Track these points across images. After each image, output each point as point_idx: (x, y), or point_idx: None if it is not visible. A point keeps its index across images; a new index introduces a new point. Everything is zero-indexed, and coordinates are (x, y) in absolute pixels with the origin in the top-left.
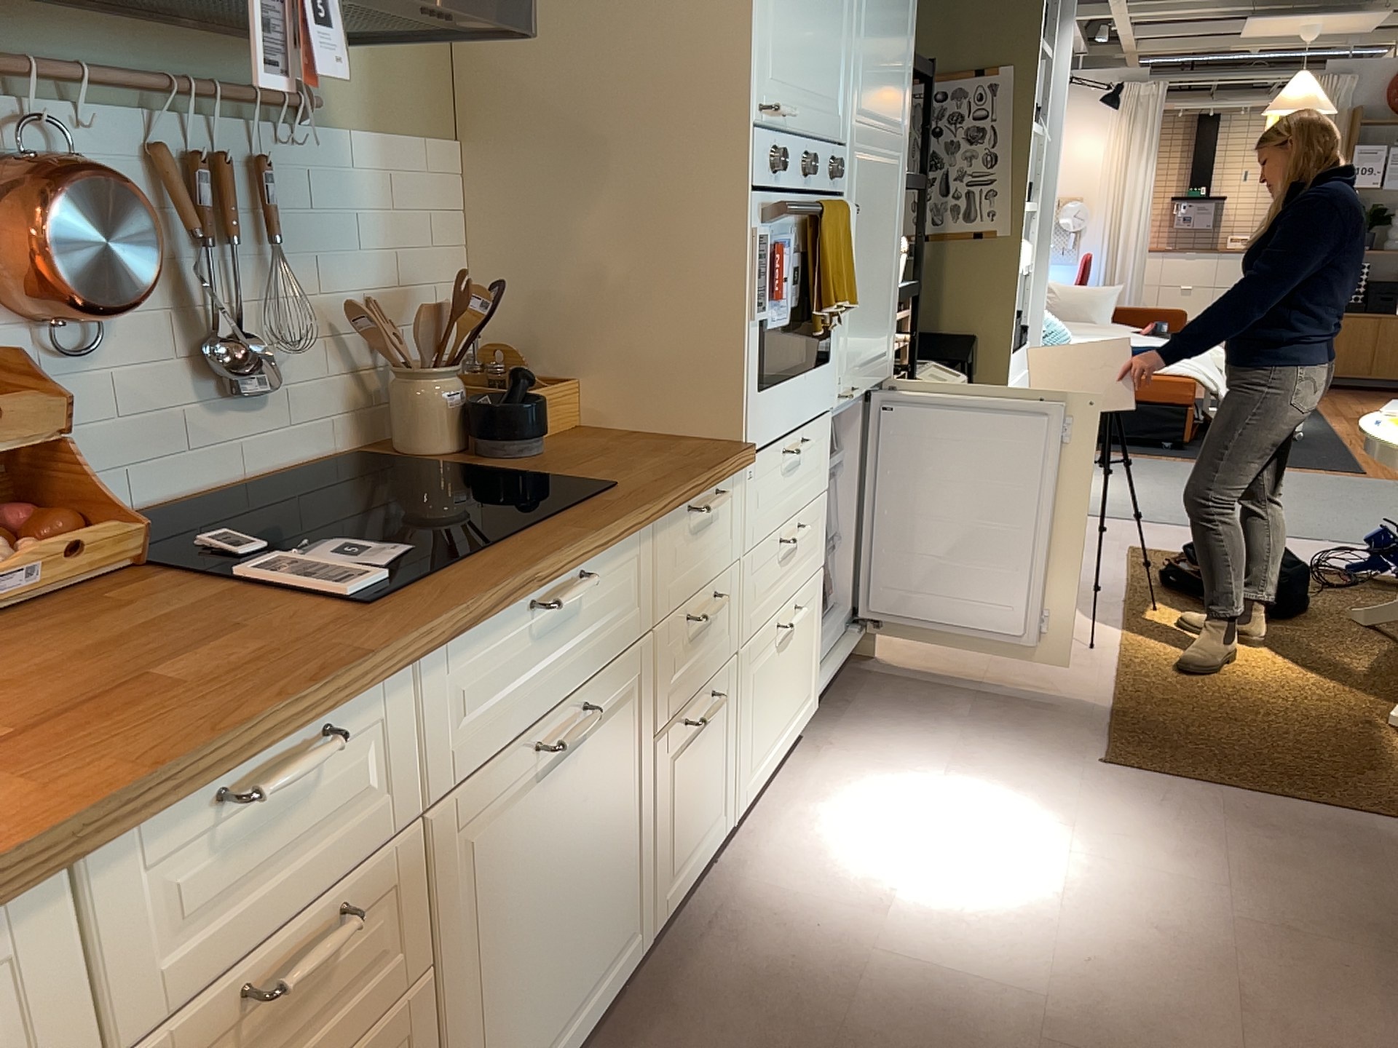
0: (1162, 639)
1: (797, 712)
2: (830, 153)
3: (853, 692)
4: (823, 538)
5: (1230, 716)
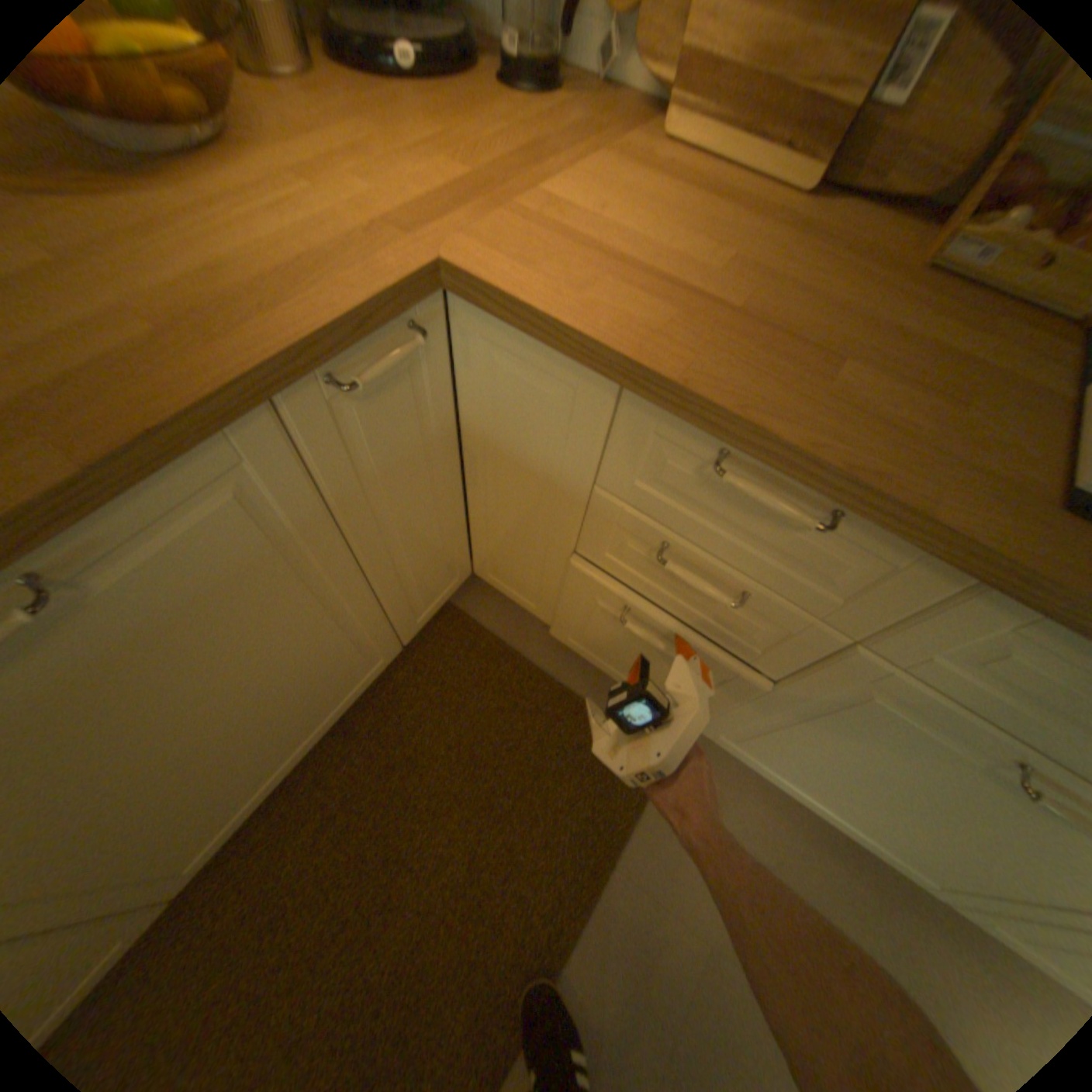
0: None
1: None
2: None
3: None
4: None
5: None
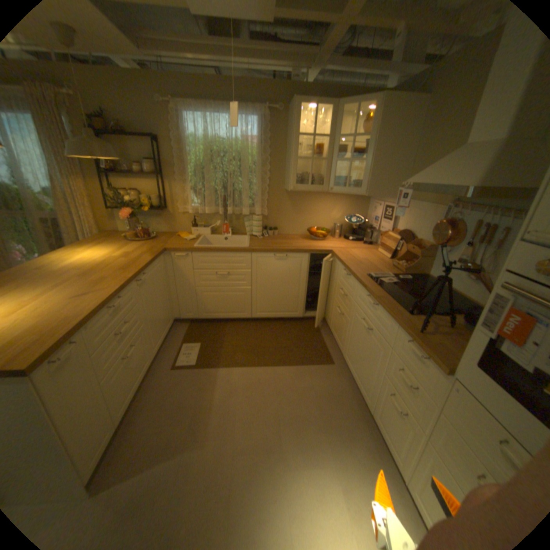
0: None
1: None
2: None
3: None
4: None
5: None
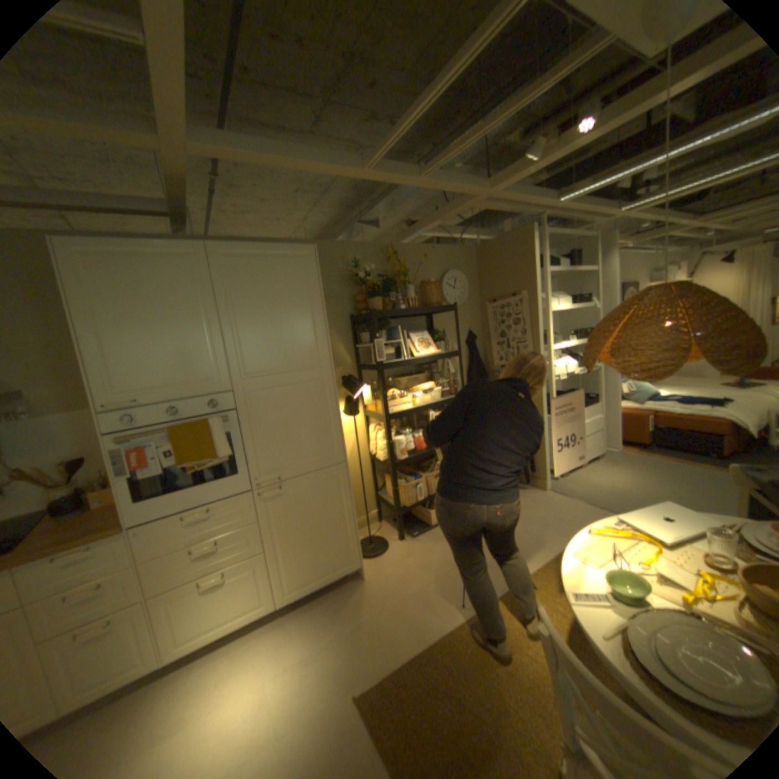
0: (510, 617)
1: (239, 615)
2: (205, 399)
3: (327, 599)
4: (255, 543)
5: (464, 700)
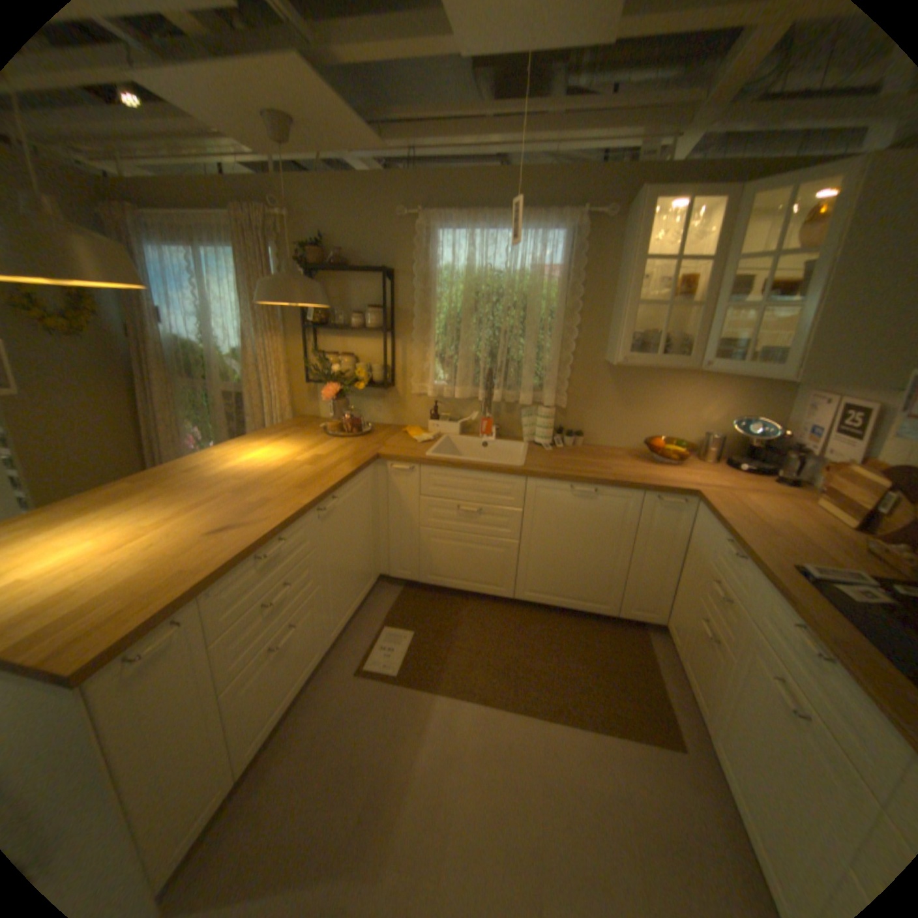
0: None
1: None
2: None
3: None
4: None
5: None
